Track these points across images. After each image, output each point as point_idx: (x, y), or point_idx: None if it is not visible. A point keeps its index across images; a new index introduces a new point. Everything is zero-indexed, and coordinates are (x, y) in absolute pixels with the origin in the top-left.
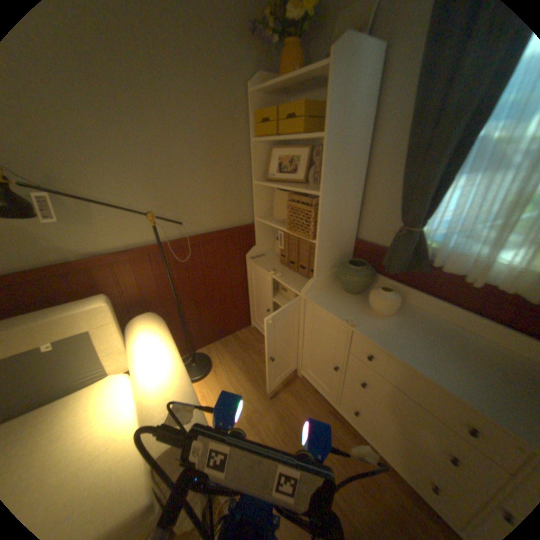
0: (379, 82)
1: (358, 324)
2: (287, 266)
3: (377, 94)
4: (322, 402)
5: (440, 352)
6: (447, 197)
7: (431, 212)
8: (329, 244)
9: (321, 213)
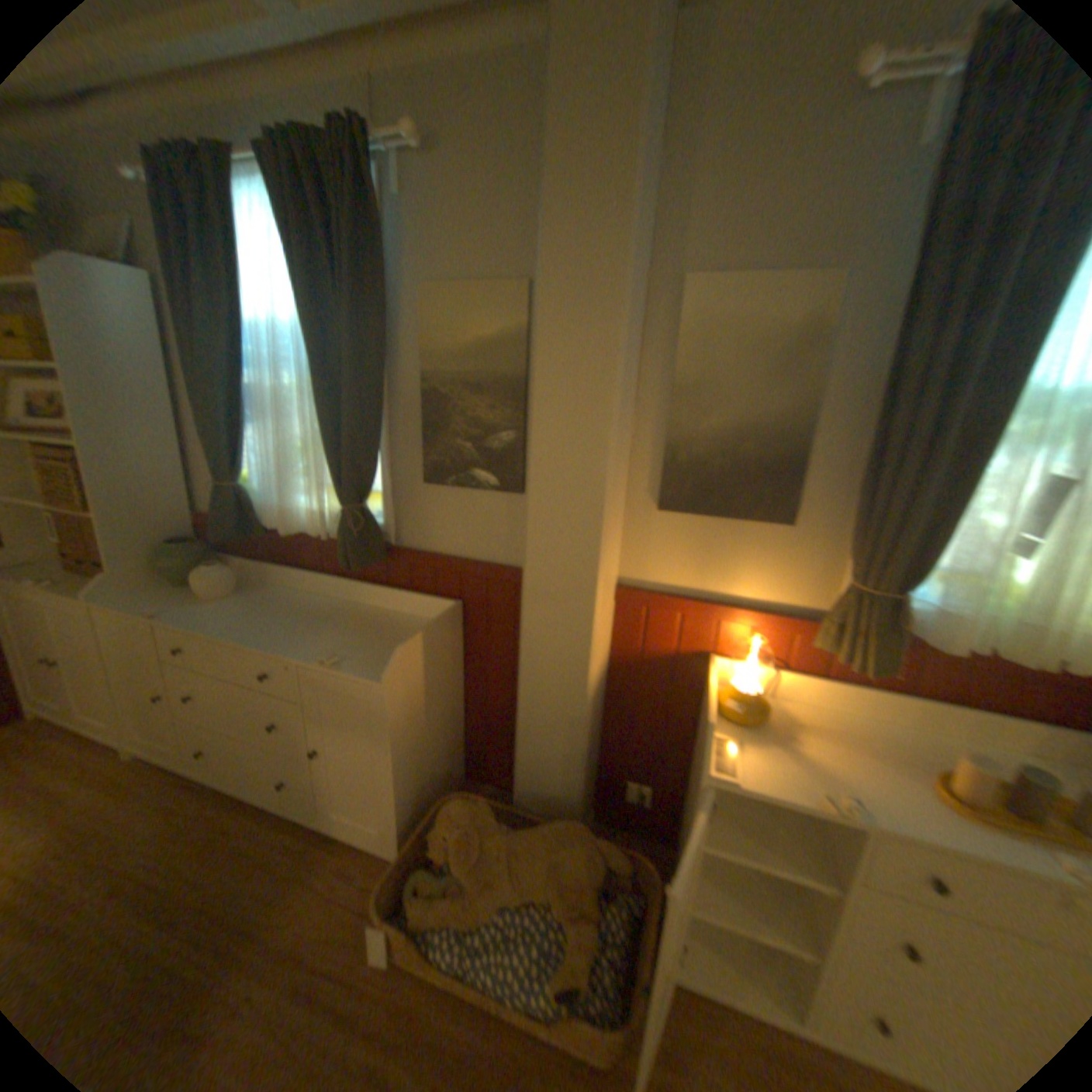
0: (151, 316)
1: (155, 615)
2: (77, 575)
3: (153, 329)
4: (164, 781)
5: (258, 620)
6: (240, 448)
7: (231, 465)
8: (124, 521)
9: (86, 474)
